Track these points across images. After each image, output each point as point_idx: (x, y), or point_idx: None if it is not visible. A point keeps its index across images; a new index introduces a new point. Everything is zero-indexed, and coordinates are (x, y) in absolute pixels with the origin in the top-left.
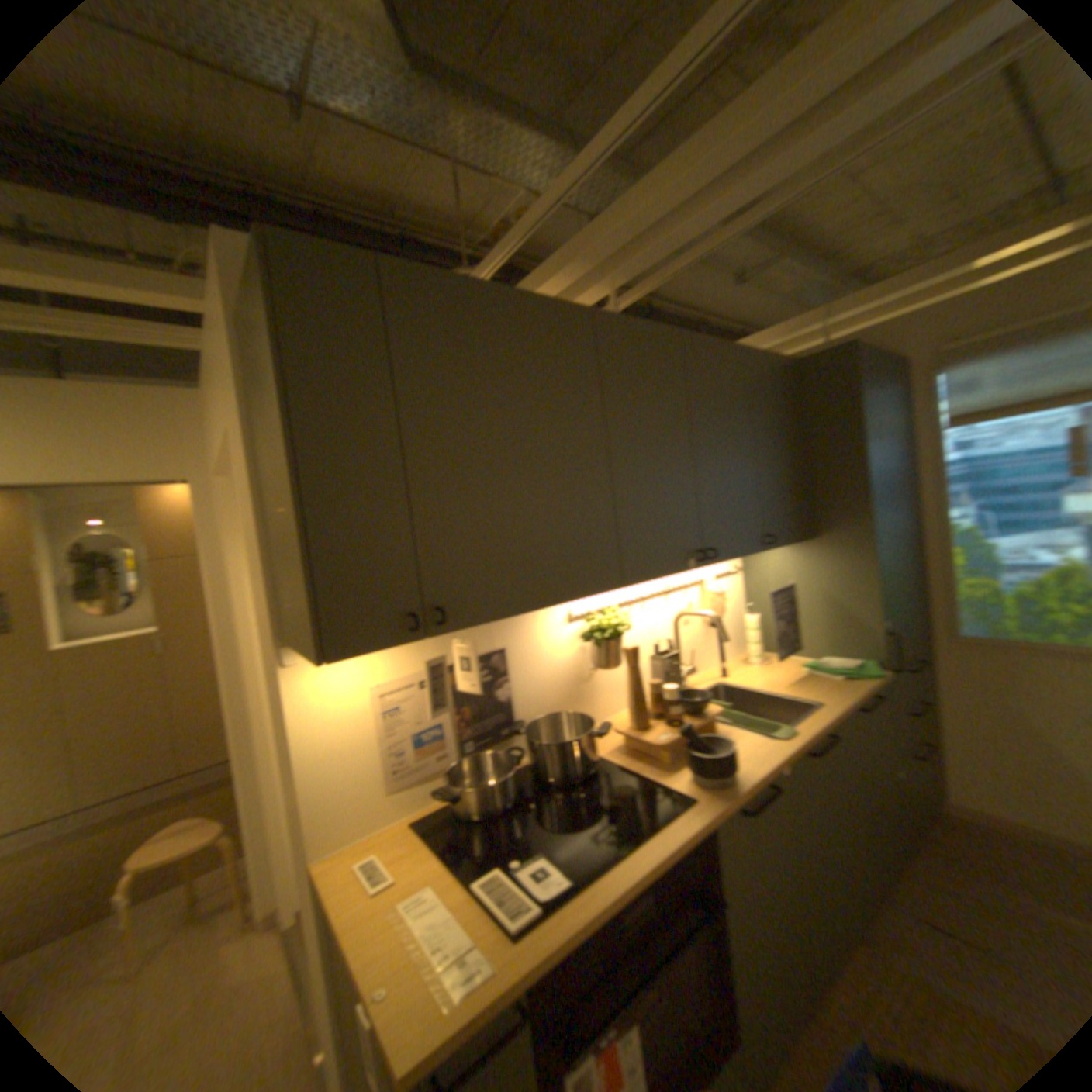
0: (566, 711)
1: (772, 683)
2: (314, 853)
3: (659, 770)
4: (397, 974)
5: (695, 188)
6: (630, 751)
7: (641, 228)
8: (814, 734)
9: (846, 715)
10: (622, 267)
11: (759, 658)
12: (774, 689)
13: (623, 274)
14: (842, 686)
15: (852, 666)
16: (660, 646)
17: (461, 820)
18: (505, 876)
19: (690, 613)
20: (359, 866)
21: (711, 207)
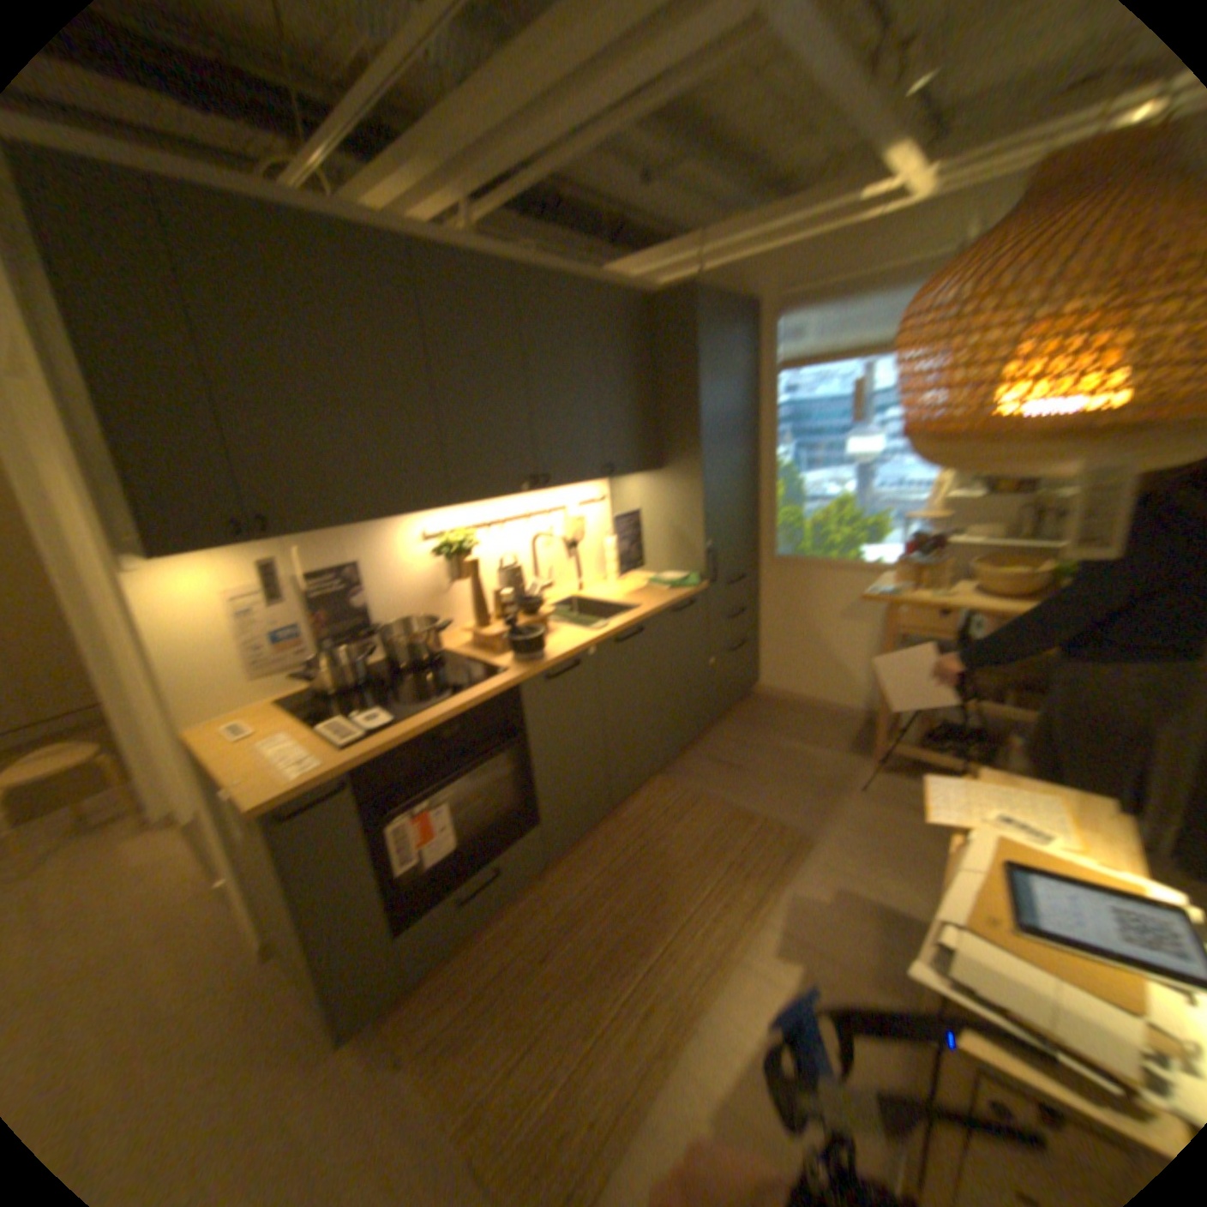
0: (421, 615)
1: (615, 593)
2: (184, 723)
3: (492, 654)
4: (252, 773)
5: (509, 111)
6: (475, 644)
7: (468, 140)
8: (622, 625)
9: (653, 612)
10: (463, 175)
11: (614, 575)
12: (613, 597)
13: (467, 181)
14: (664, 592)
15: (679, 578)
16: (512, 561)
17: (319, 695)
18: (345, 719)
19: (544, 533)
20: (226, 727)
21: (534, 130)
